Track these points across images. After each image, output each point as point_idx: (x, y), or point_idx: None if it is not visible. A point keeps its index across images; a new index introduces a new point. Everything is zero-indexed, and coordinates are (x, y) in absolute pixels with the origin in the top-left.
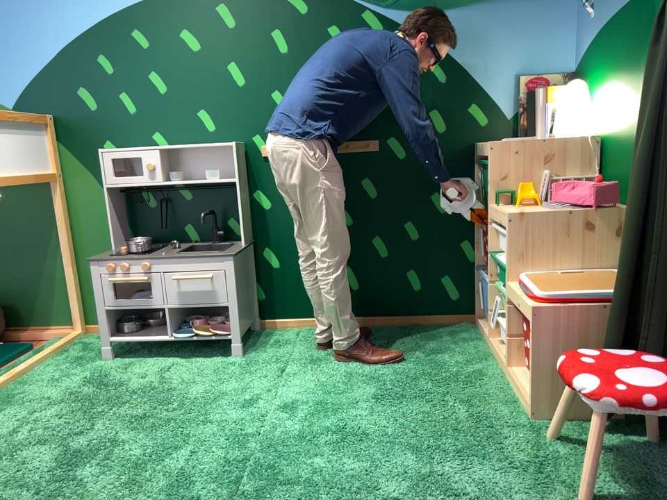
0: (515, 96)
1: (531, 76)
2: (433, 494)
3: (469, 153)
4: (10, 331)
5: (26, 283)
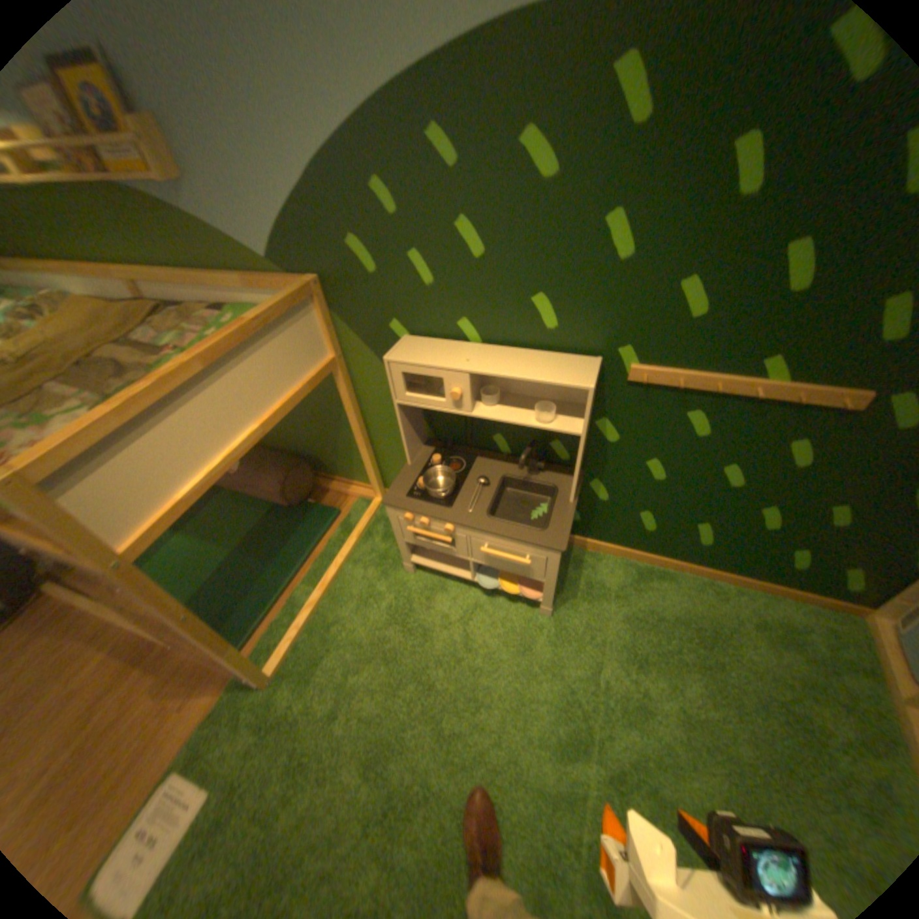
0: None
1: None
2: None
3: None
4: (319, 477)
5: (325, 445)
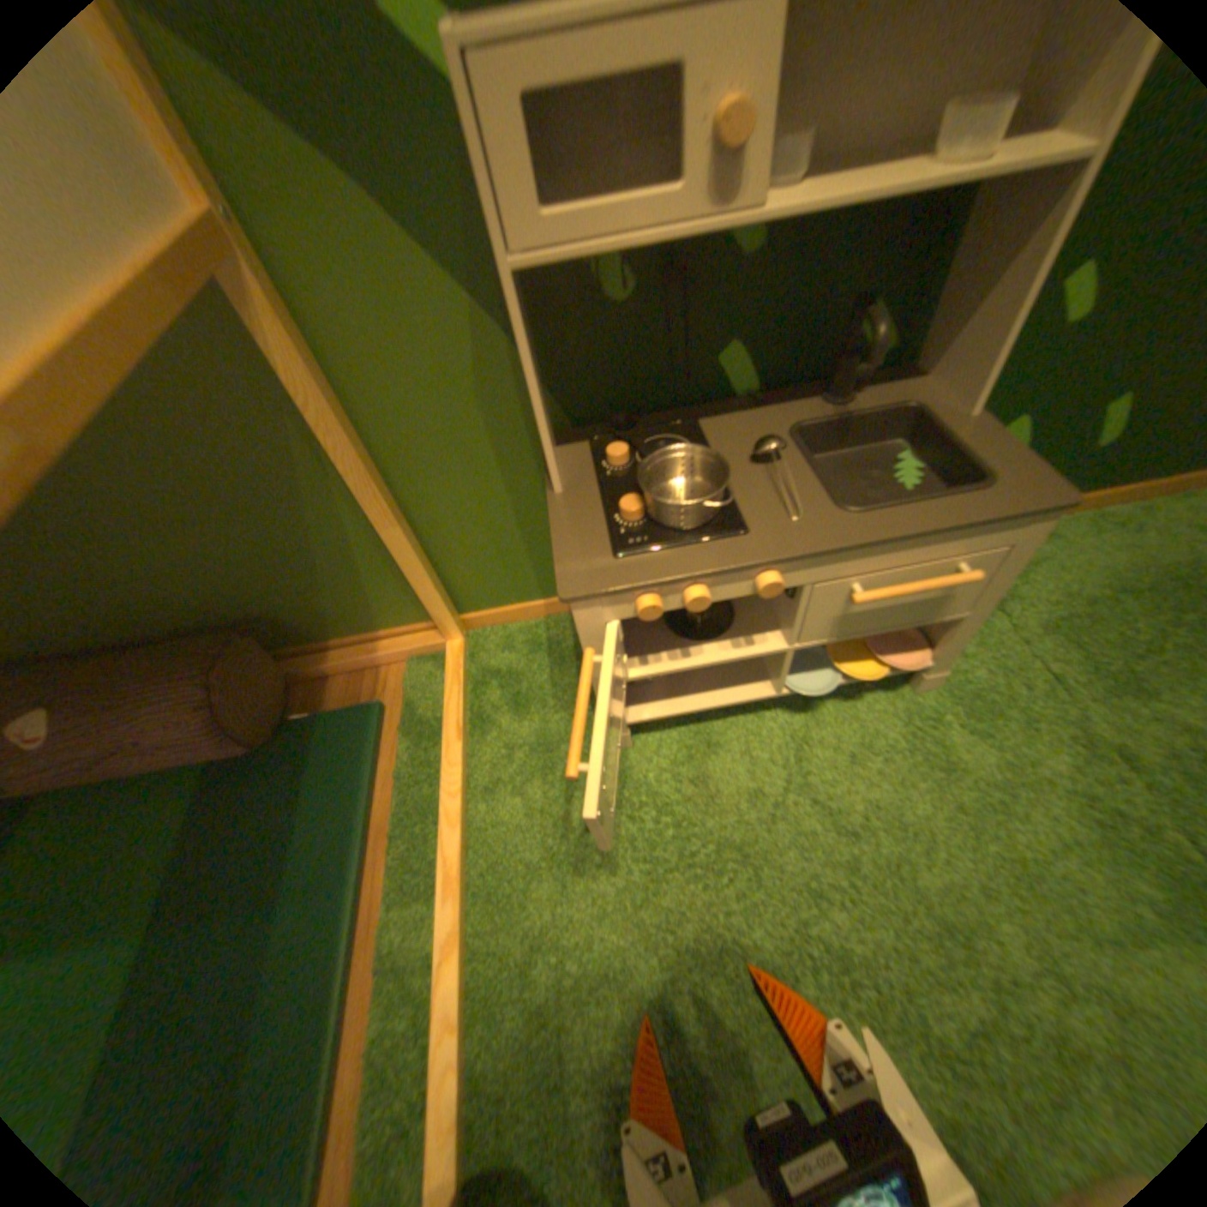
0: None
1: None
2: None
3: None
4: (287, 659)
5: (276, 571)
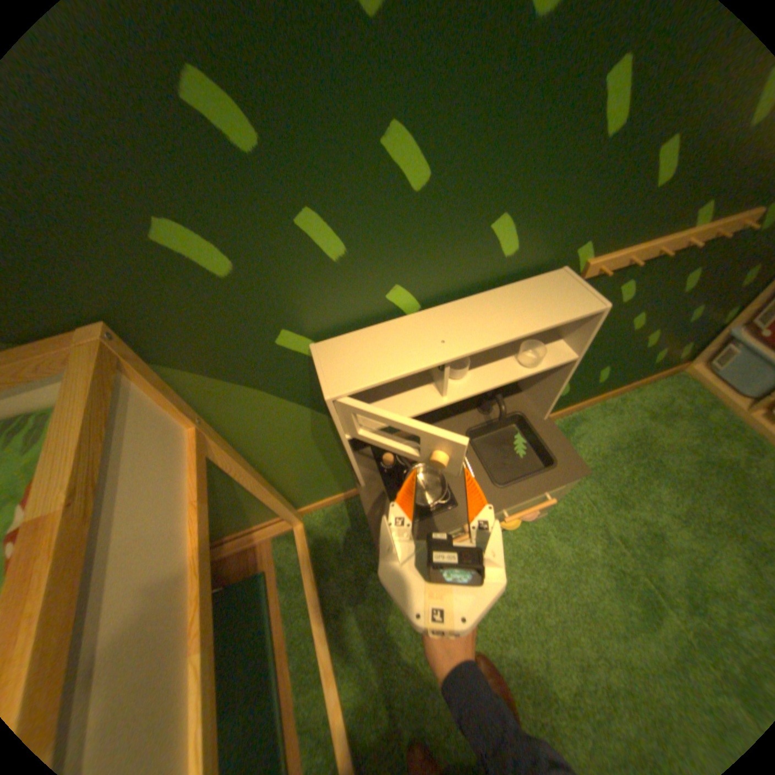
0: None
1: None
2: None
3: None
4: None
5: None
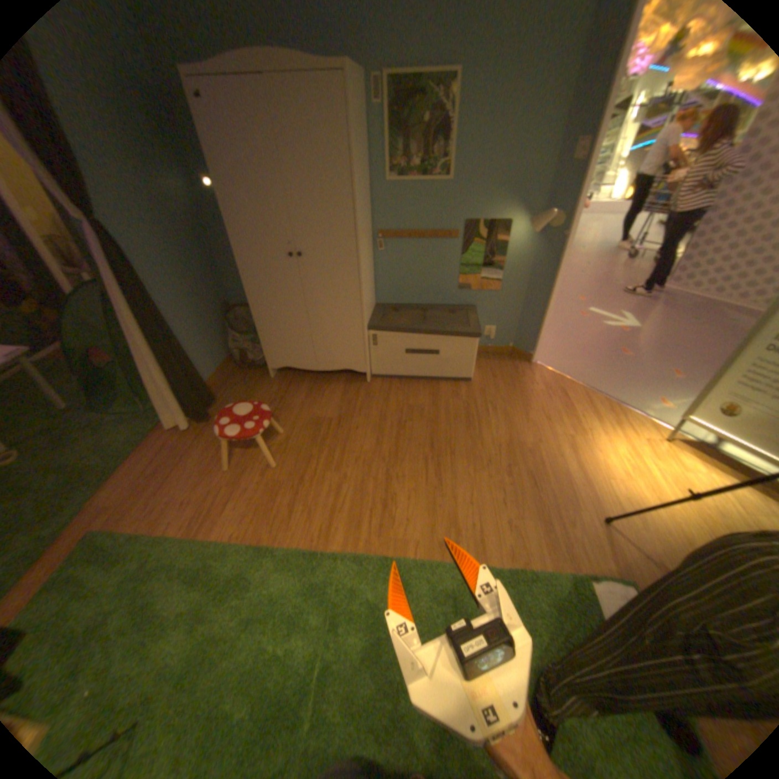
0: None
1: None
2: (202, 619)
3: None
4: None
5: None
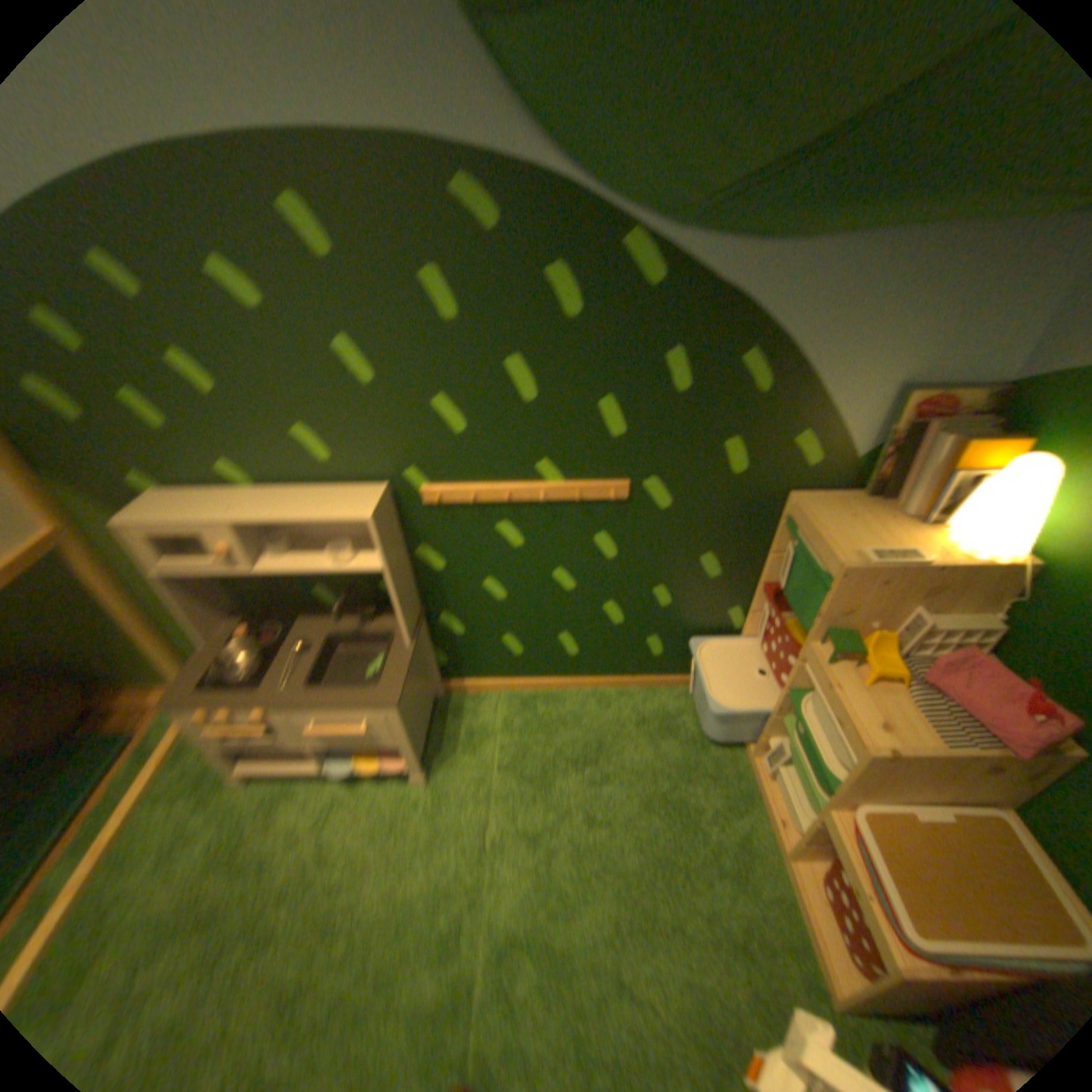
0: (887, 422)
1: (937, 394)
2: None
3: (778, 506)
4: (100, 691)
5: (94, 644)
